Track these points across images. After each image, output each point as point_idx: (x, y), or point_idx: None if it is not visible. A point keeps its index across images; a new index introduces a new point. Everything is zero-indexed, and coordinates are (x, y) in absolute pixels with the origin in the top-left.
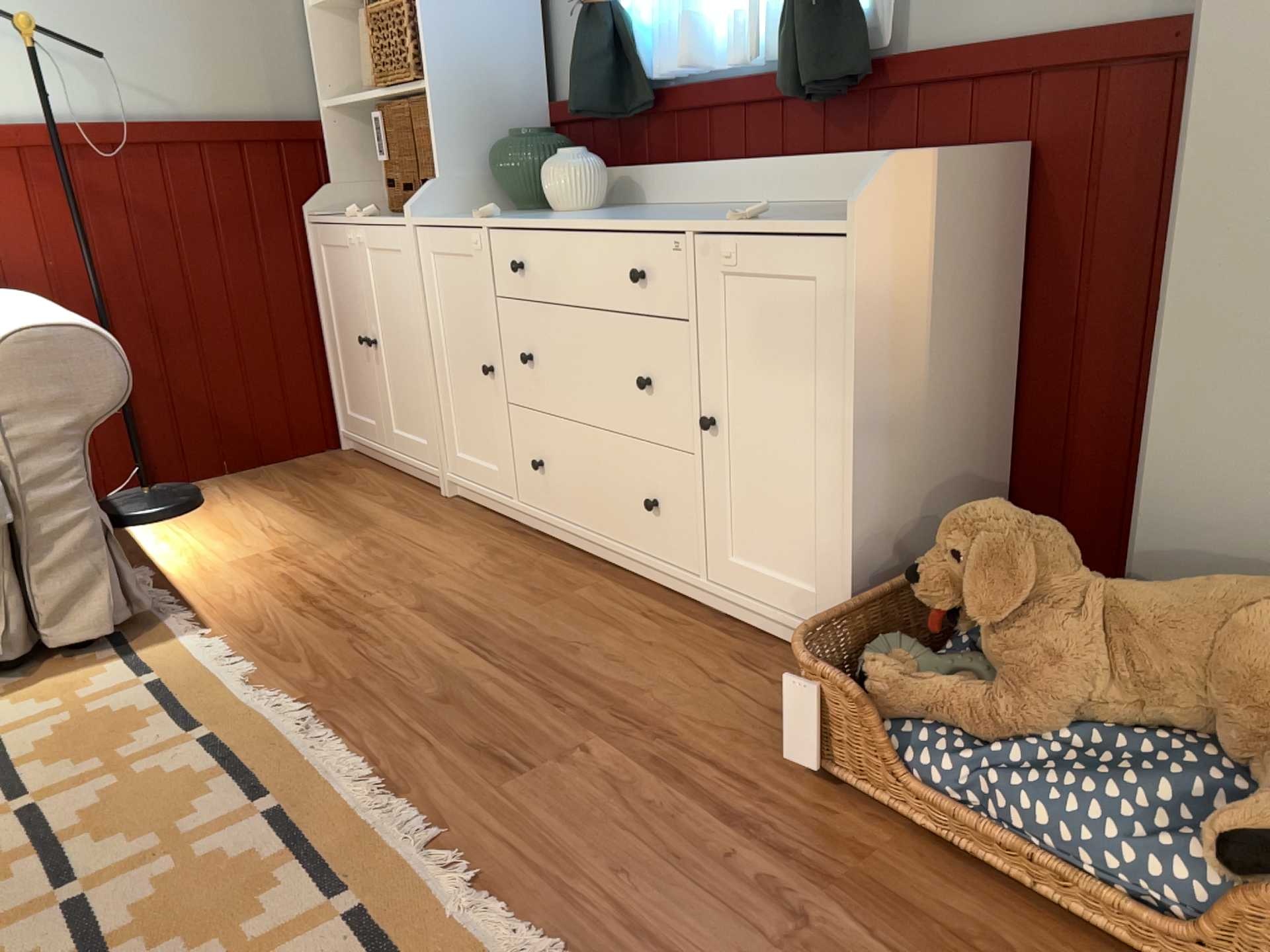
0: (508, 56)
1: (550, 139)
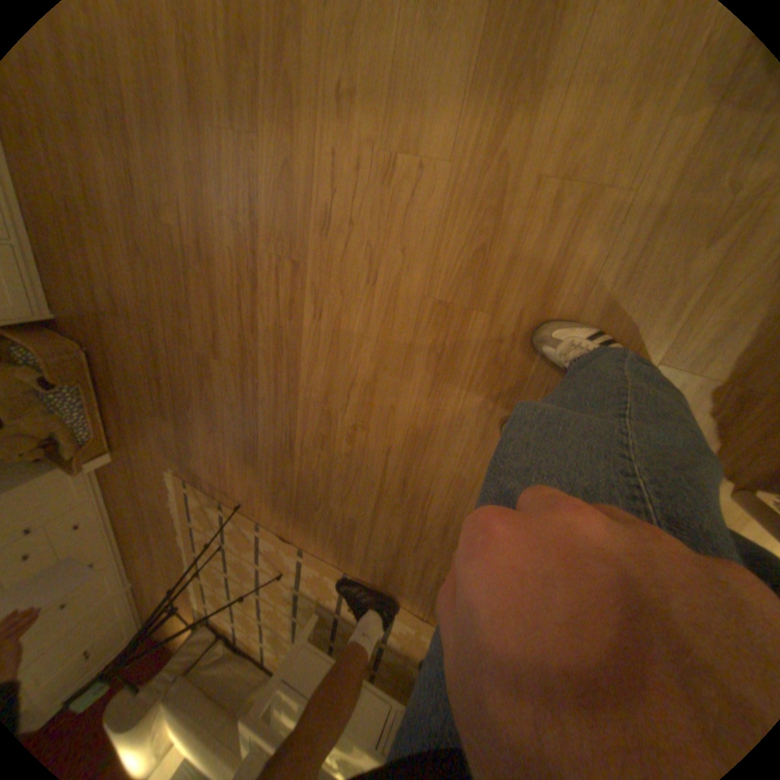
0: None
1: None
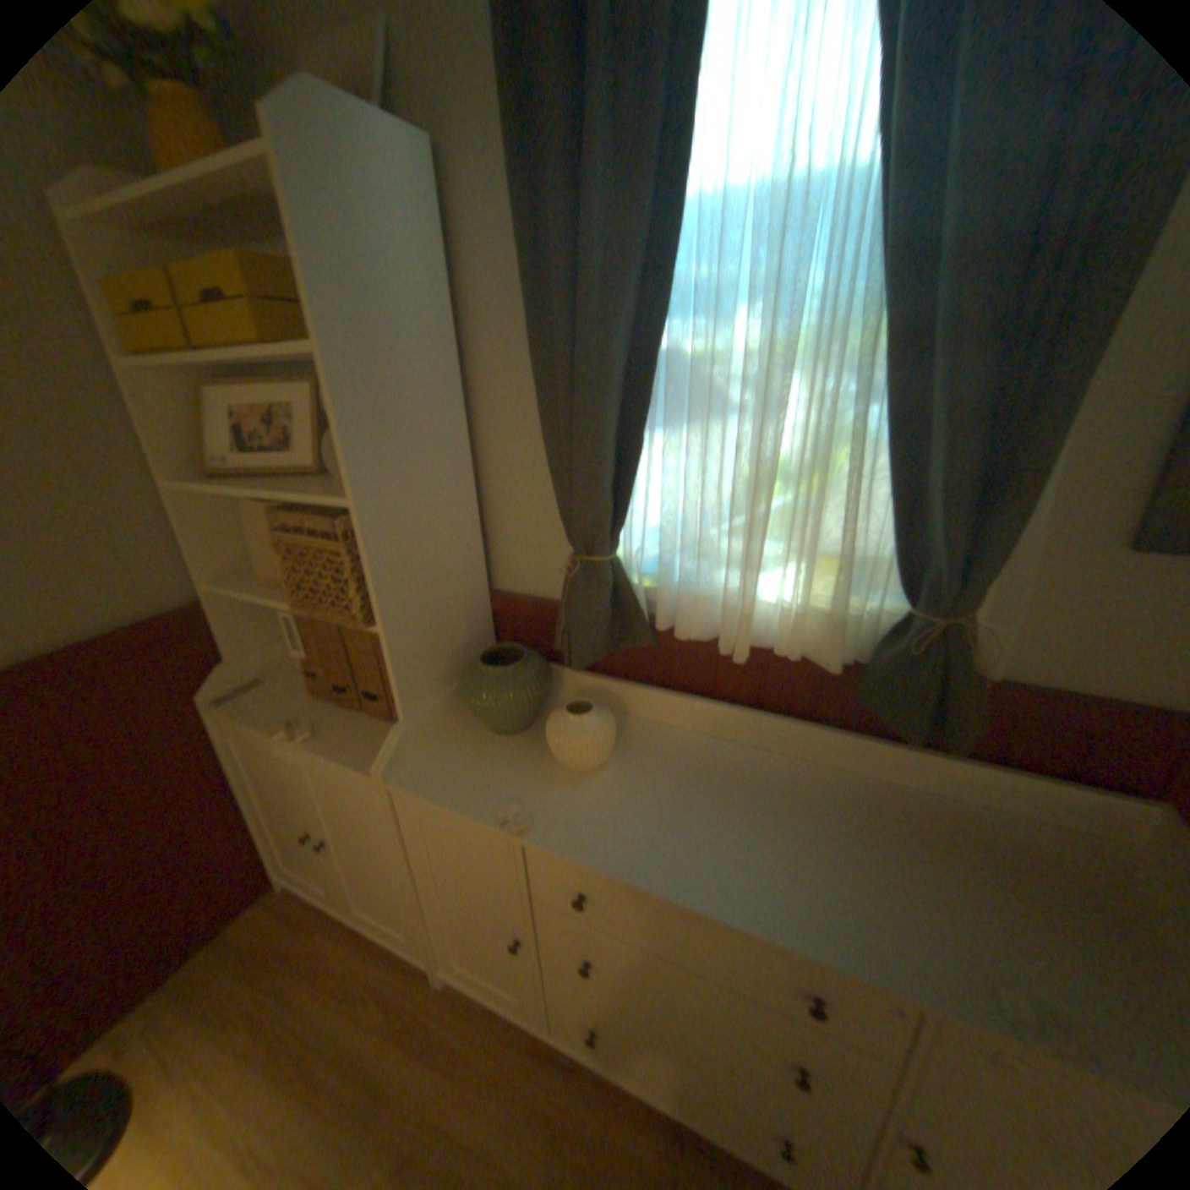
0: (456, 564)
1: (534, 670)
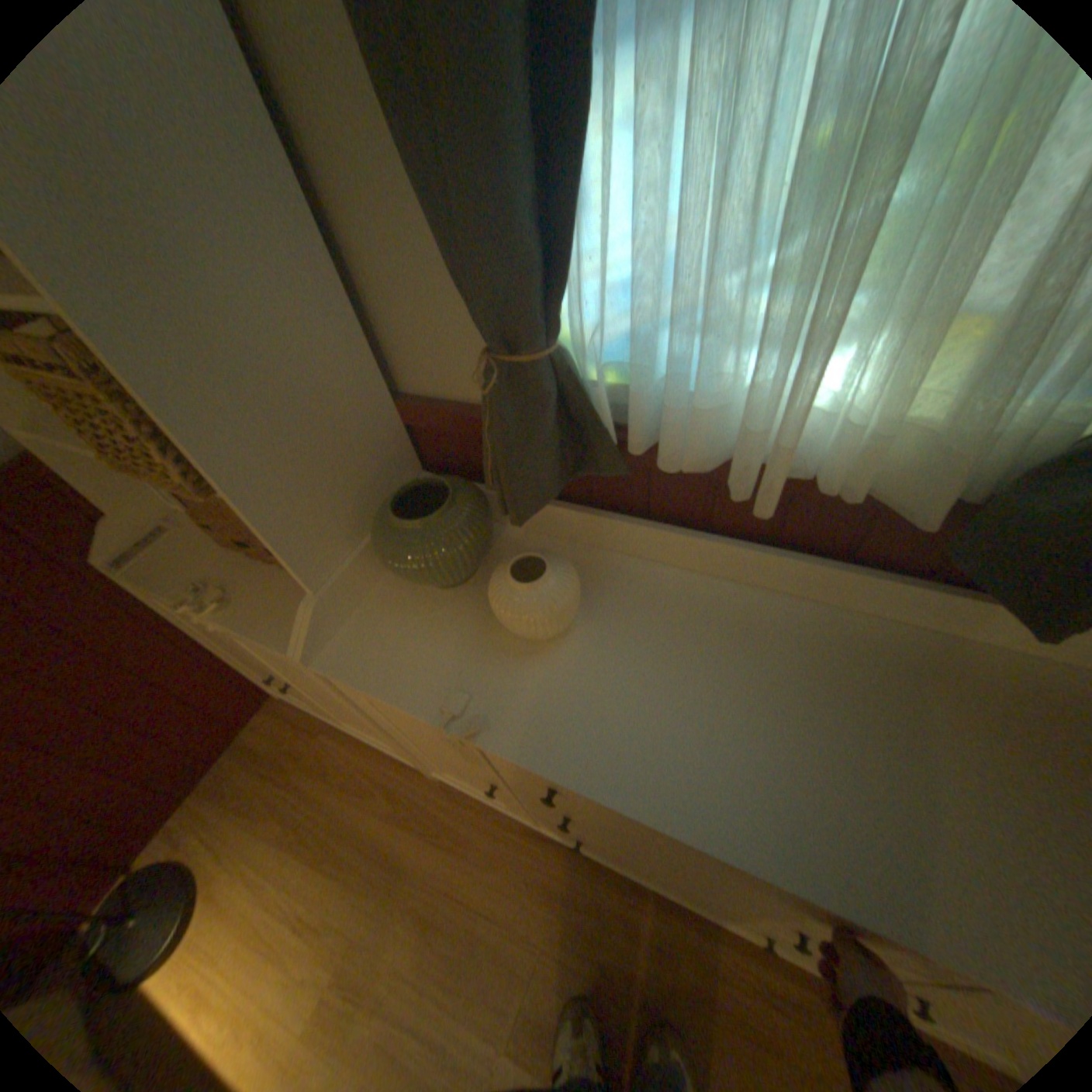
0: (324, 371)
1: (464, 514)
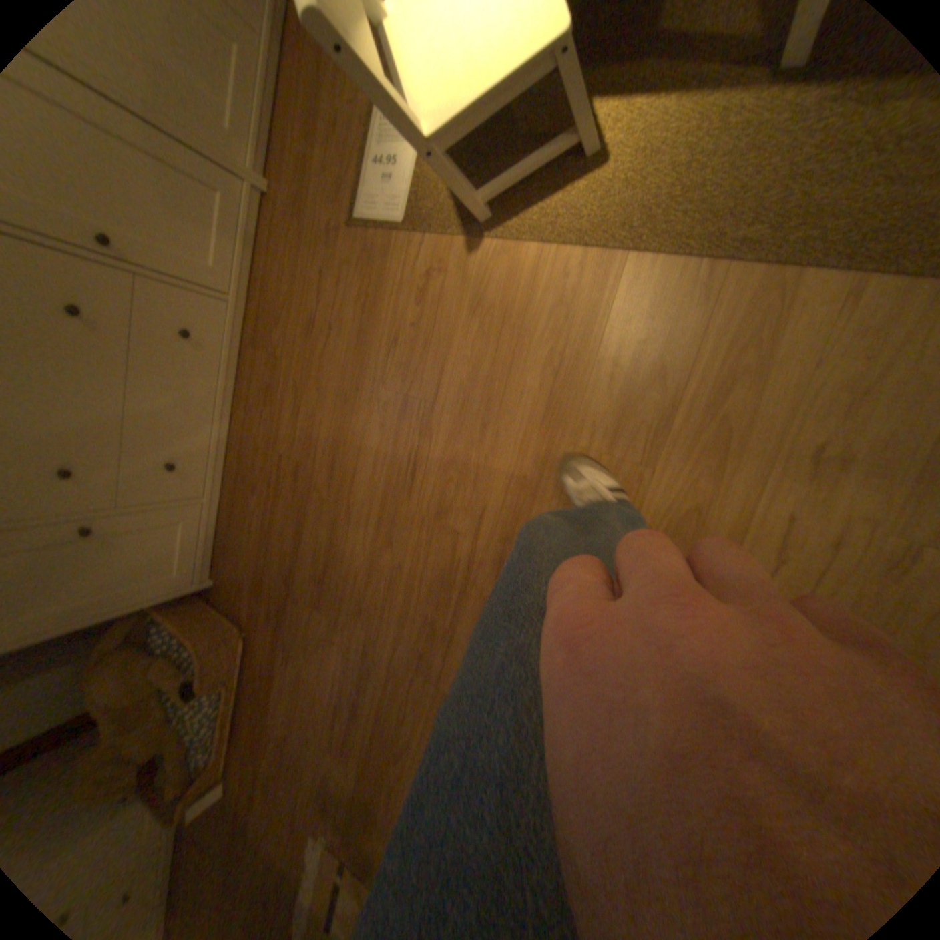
0: None
1: None
